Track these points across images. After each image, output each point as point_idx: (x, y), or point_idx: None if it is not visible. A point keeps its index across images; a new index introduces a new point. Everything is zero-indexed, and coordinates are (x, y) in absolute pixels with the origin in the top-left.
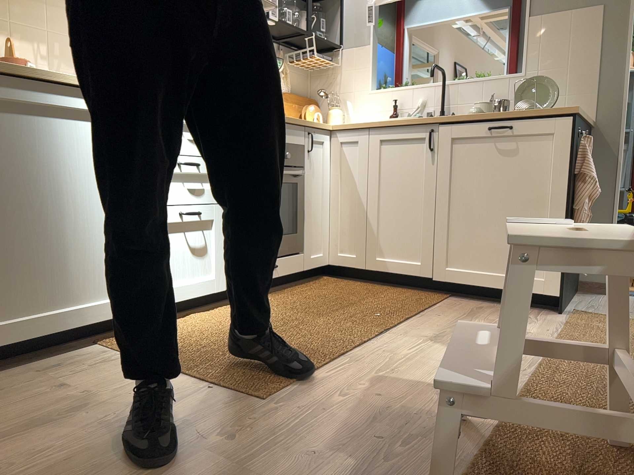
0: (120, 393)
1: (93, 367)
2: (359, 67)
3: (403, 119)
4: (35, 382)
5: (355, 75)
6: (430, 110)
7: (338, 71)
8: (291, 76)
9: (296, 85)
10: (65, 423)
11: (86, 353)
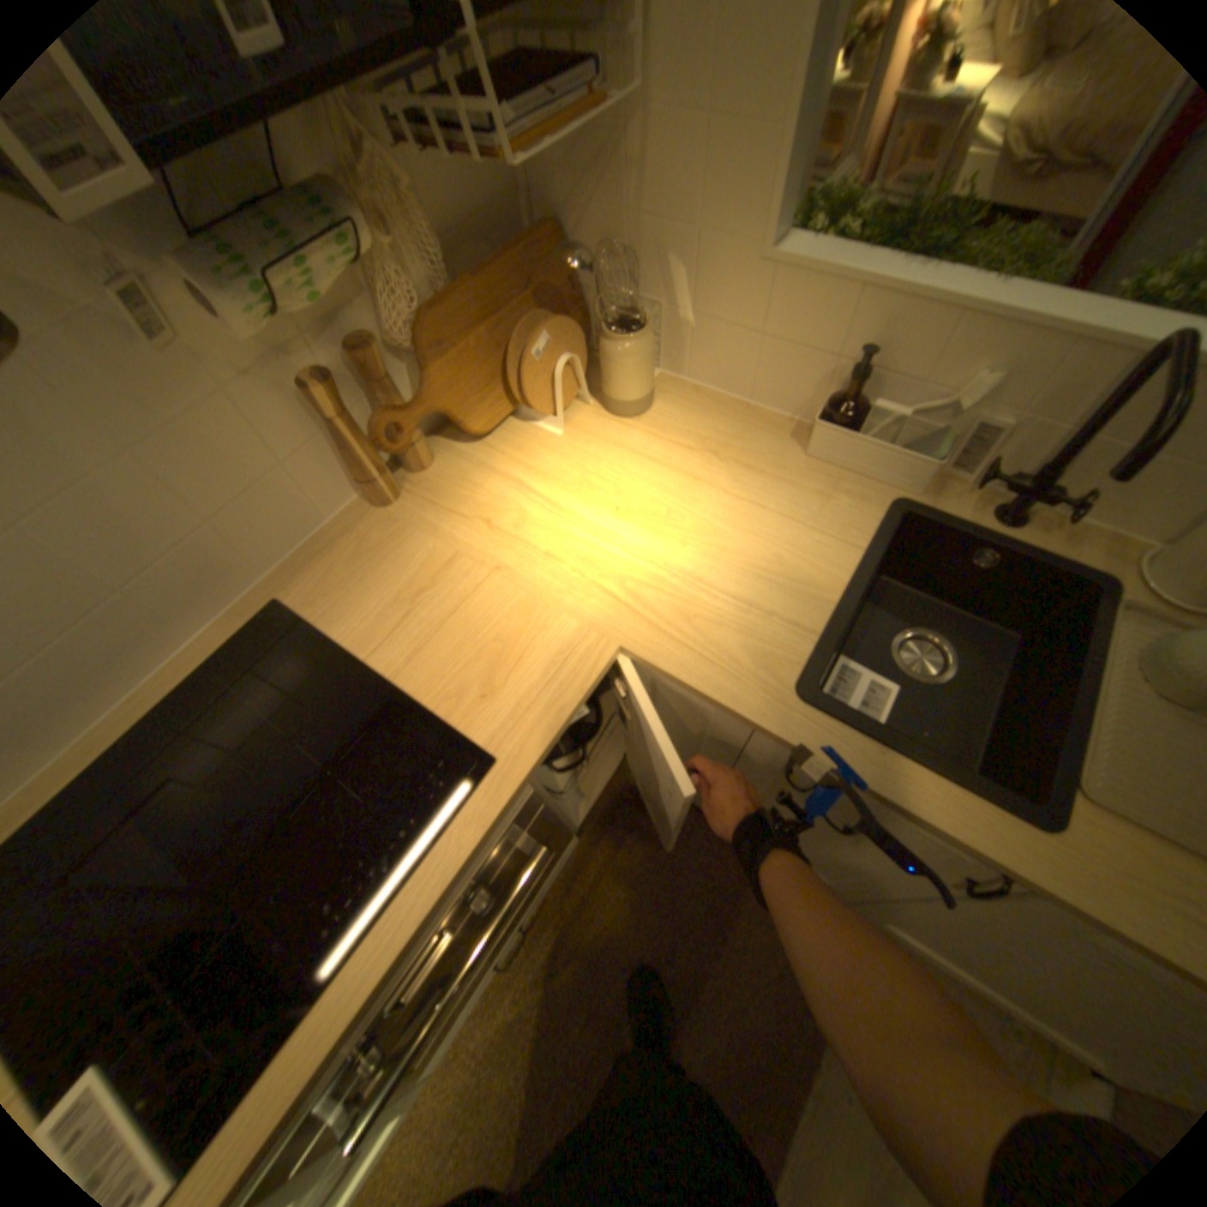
0: None
1: None
2: (726, 97)
3: (906, 808)
4: None
5: (706, 139)
6: (1000, 413)
7: (624, 86)
8: (419, 155)
9: (453, 176)
10: None
11: None
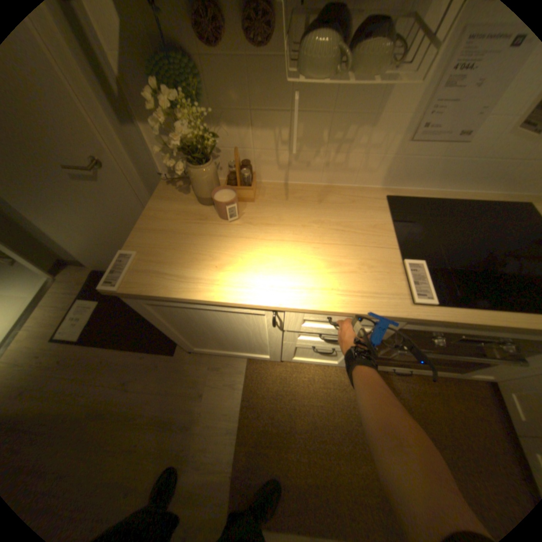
0: (205, 432)
1: (220, 392)
2: None
3: None
4: (200, 380)
5: None
6: None
7: None
8: None
9: None
10: (174, 436)
11: (233, 369)
